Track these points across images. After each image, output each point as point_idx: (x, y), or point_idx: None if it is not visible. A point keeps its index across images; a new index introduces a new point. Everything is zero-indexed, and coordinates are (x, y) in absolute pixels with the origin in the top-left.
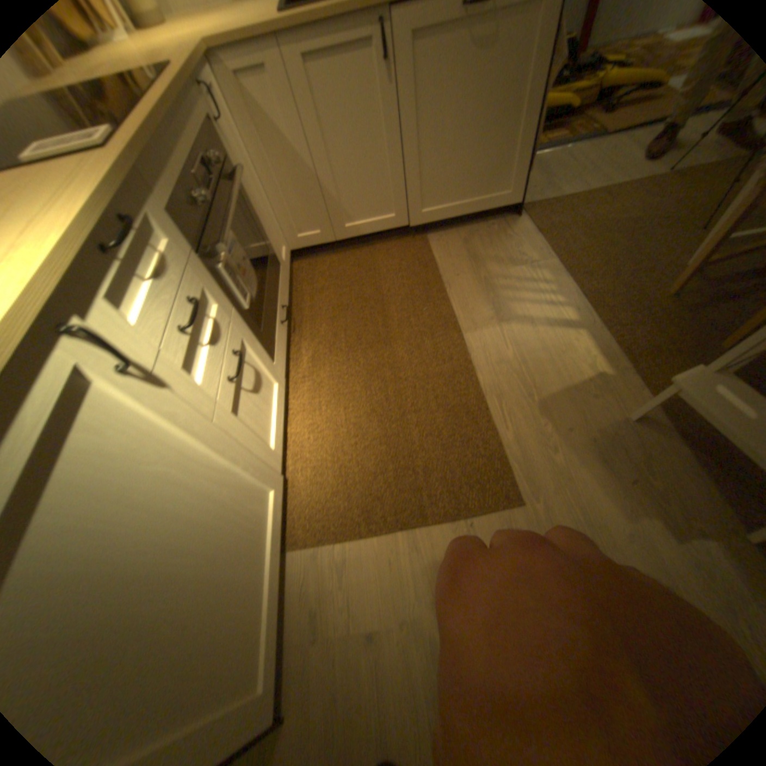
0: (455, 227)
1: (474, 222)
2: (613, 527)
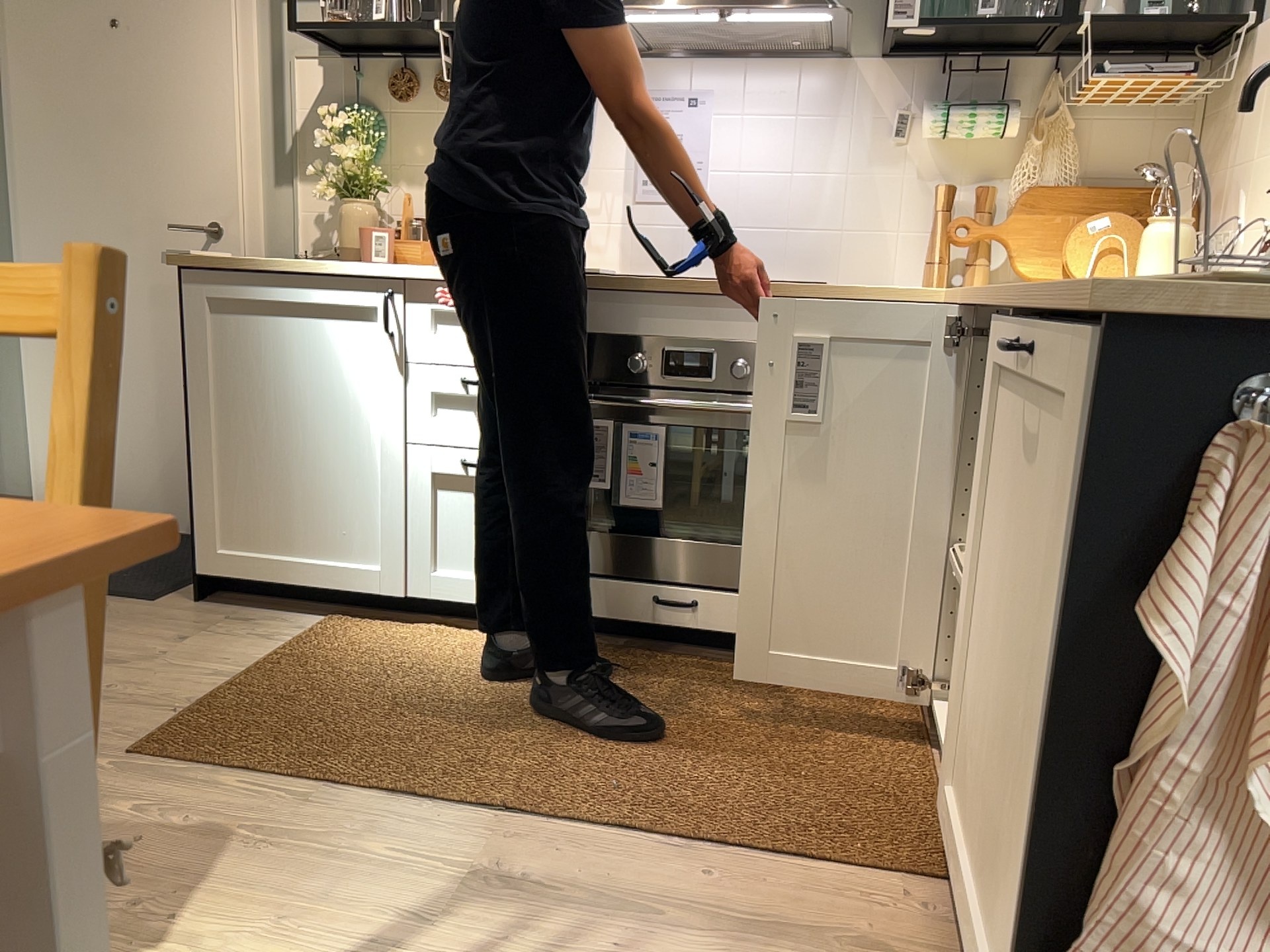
0: None
1: None
2: None
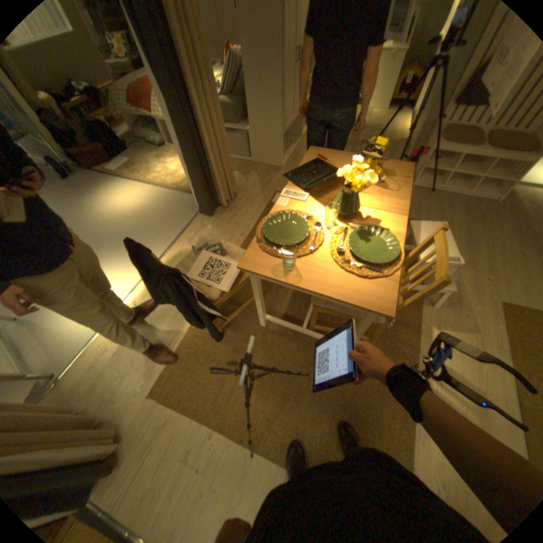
0: None
1: None
2: (469, 285)
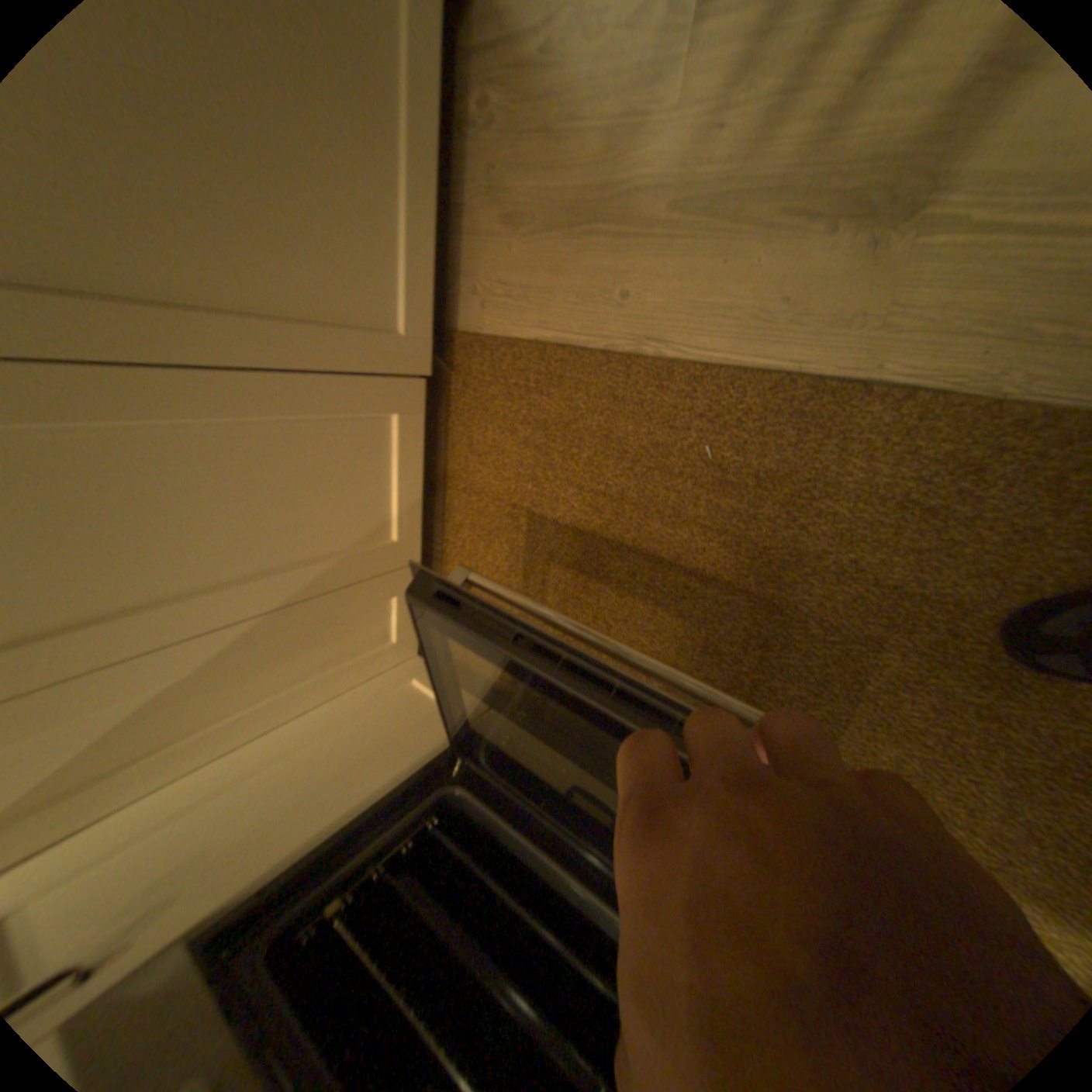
0: (464, 235)
1: (465, 165)
2: None
